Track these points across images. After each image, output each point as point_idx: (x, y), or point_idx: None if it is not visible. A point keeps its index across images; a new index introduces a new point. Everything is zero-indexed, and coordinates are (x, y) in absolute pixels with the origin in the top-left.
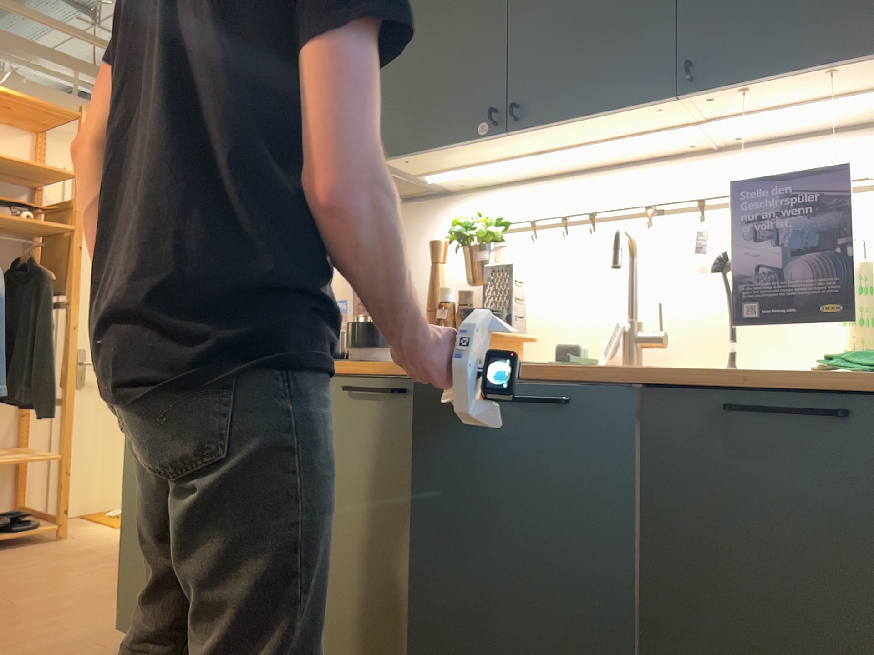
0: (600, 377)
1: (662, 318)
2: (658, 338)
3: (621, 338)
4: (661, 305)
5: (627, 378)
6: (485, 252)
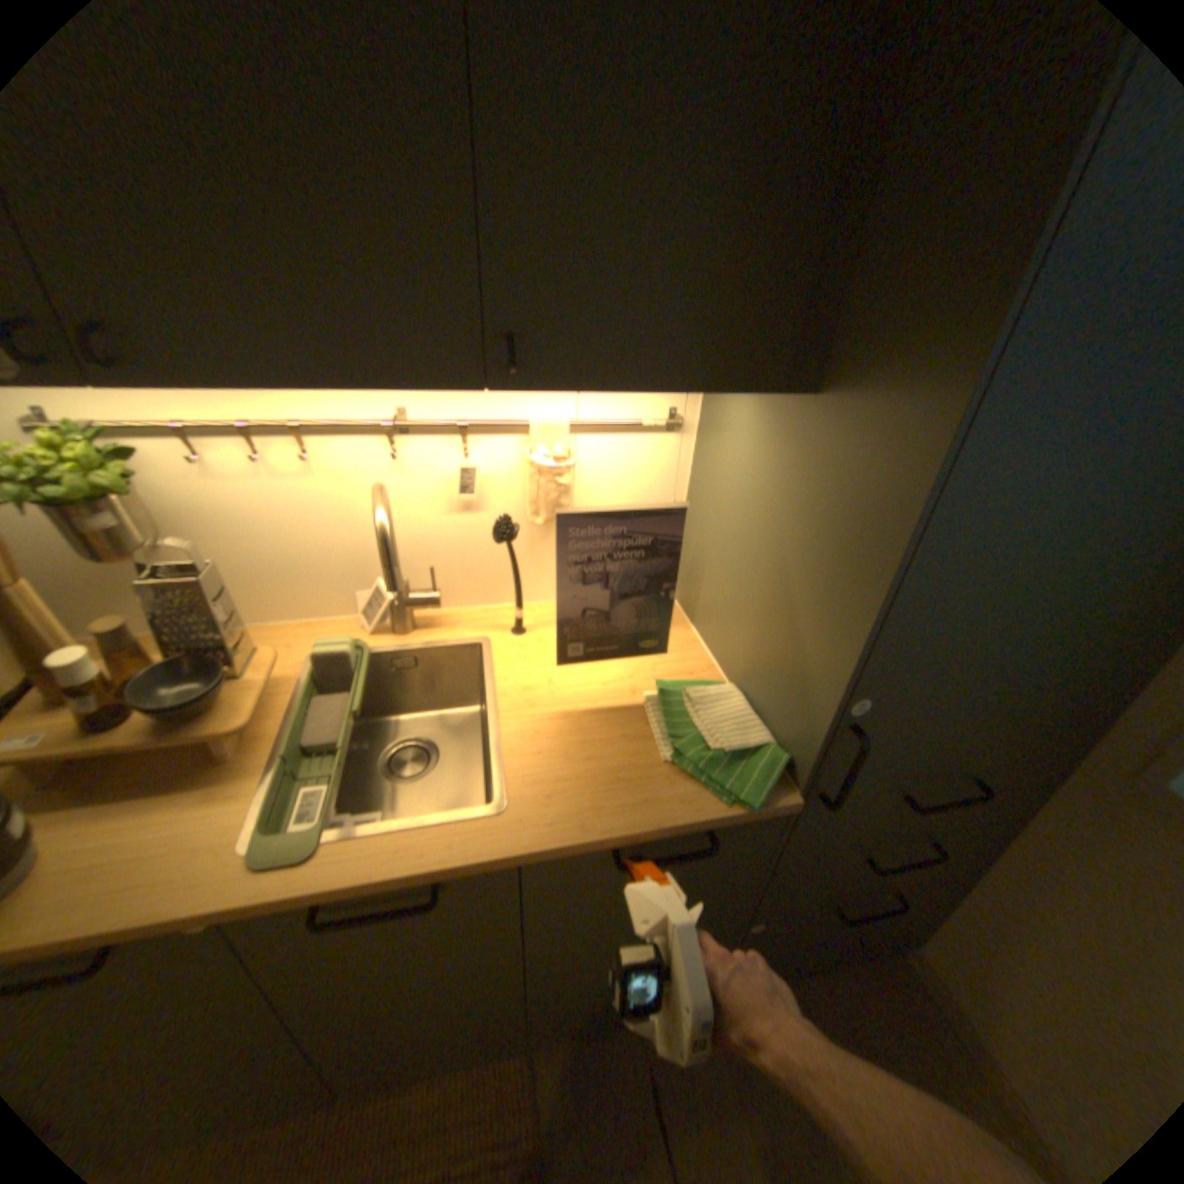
0: (469, 873)
1: (435, 582)
2: (433, 603)
3: (386, 608)
4: (433, 571)
5: (505, 867)
6: (101, 519)
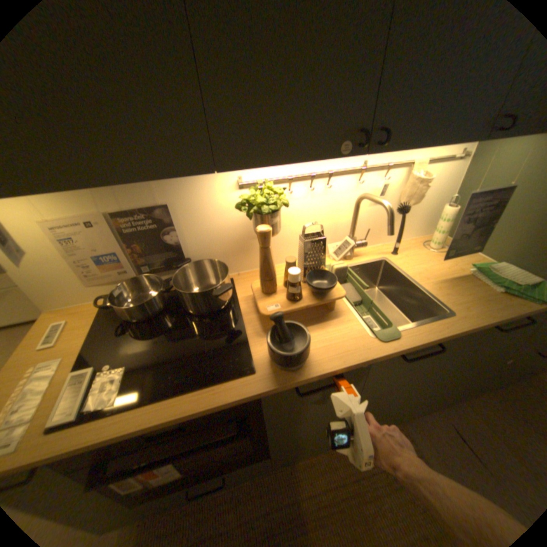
0: (458, 335)
1: (368, 235)
2: (365, 244)
3: (349, 248)
4: (370, 230)
5: (470, 332)
6: (278, 218)
